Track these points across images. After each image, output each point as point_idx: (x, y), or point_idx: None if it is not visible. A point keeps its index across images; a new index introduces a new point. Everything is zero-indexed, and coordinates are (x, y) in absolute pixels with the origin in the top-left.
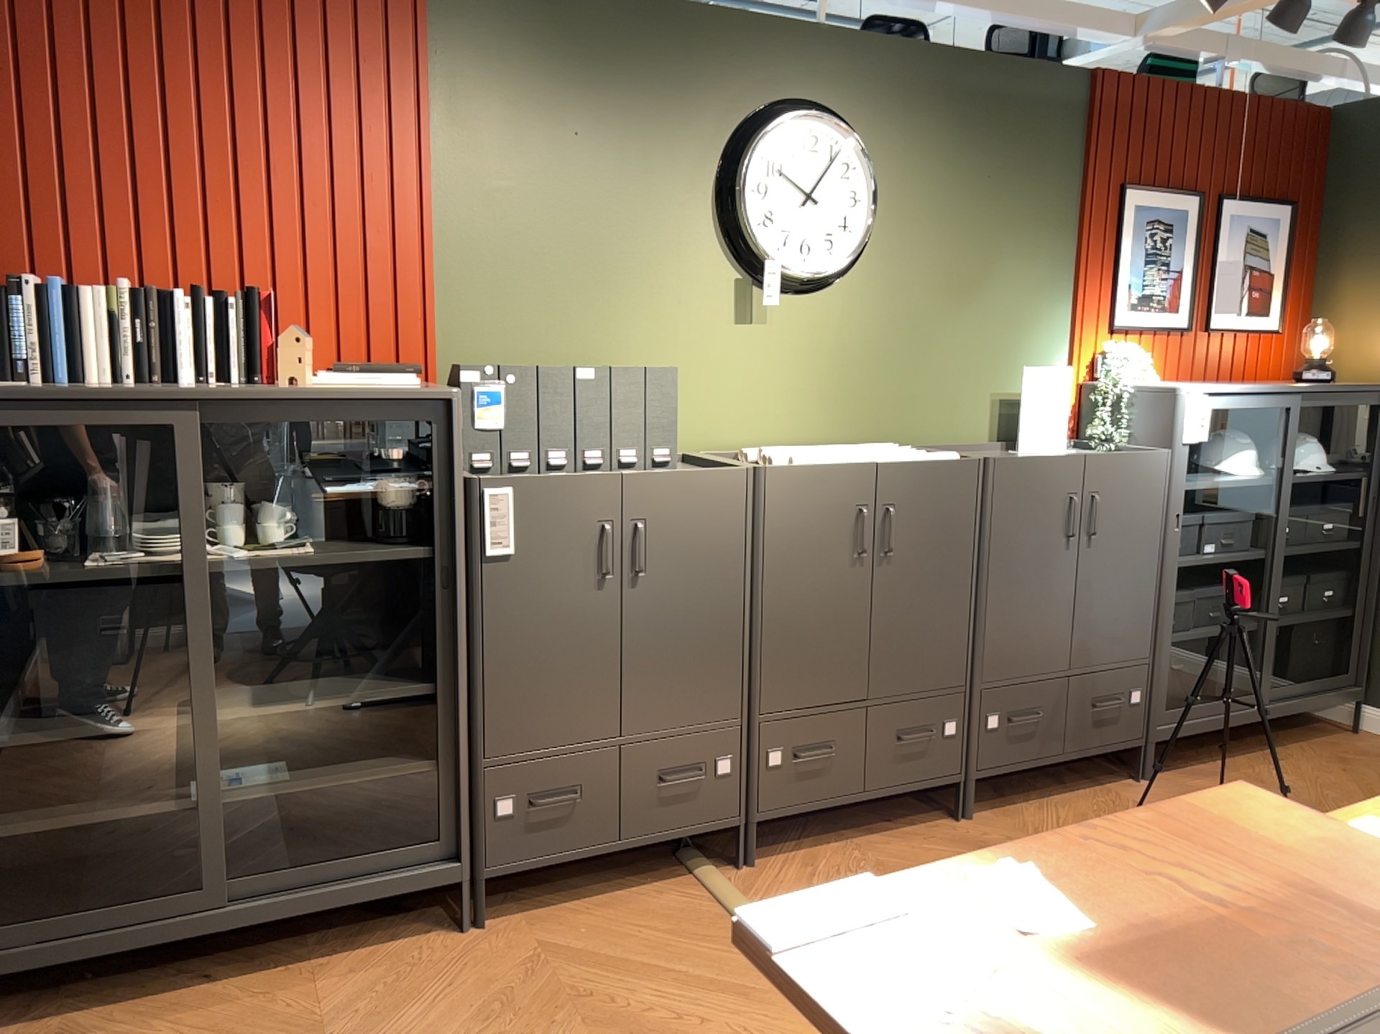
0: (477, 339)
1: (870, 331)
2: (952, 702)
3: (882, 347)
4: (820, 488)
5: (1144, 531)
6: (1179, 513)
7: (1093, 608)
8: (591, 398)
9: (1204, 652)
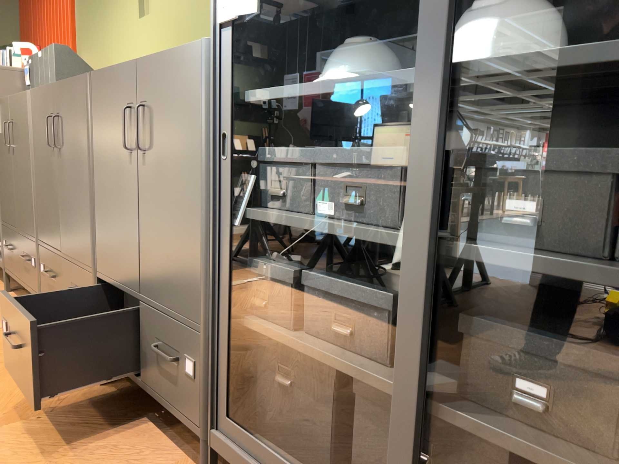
0: (83, 55)
1: (189, 2)
2: (87, 277)
3: (196, 11)
4: (42, 103)
5: (184, 151)
6: (225, 131)
7: (150, 235)
8: (42, 67)
9: (332, 389)
